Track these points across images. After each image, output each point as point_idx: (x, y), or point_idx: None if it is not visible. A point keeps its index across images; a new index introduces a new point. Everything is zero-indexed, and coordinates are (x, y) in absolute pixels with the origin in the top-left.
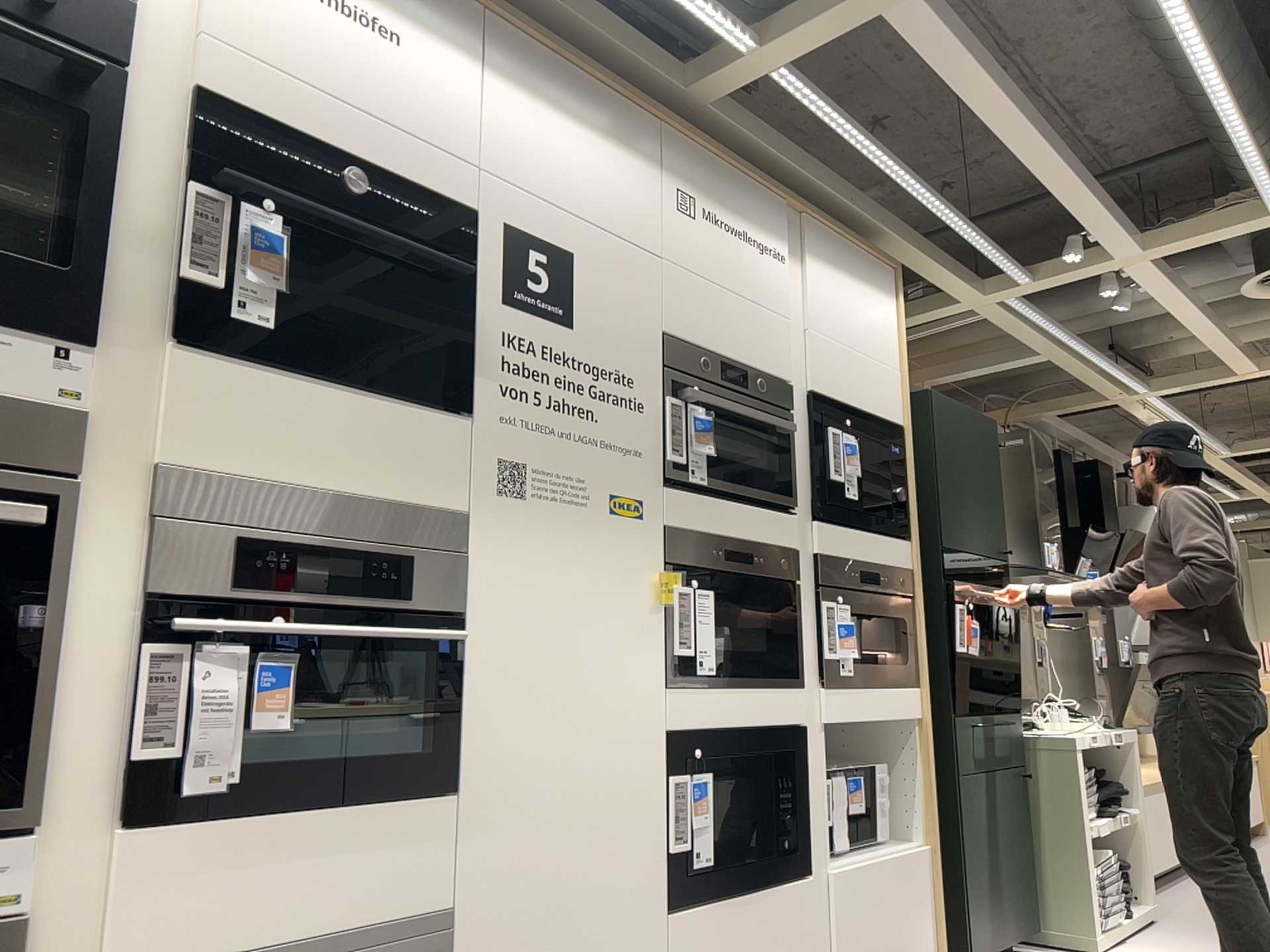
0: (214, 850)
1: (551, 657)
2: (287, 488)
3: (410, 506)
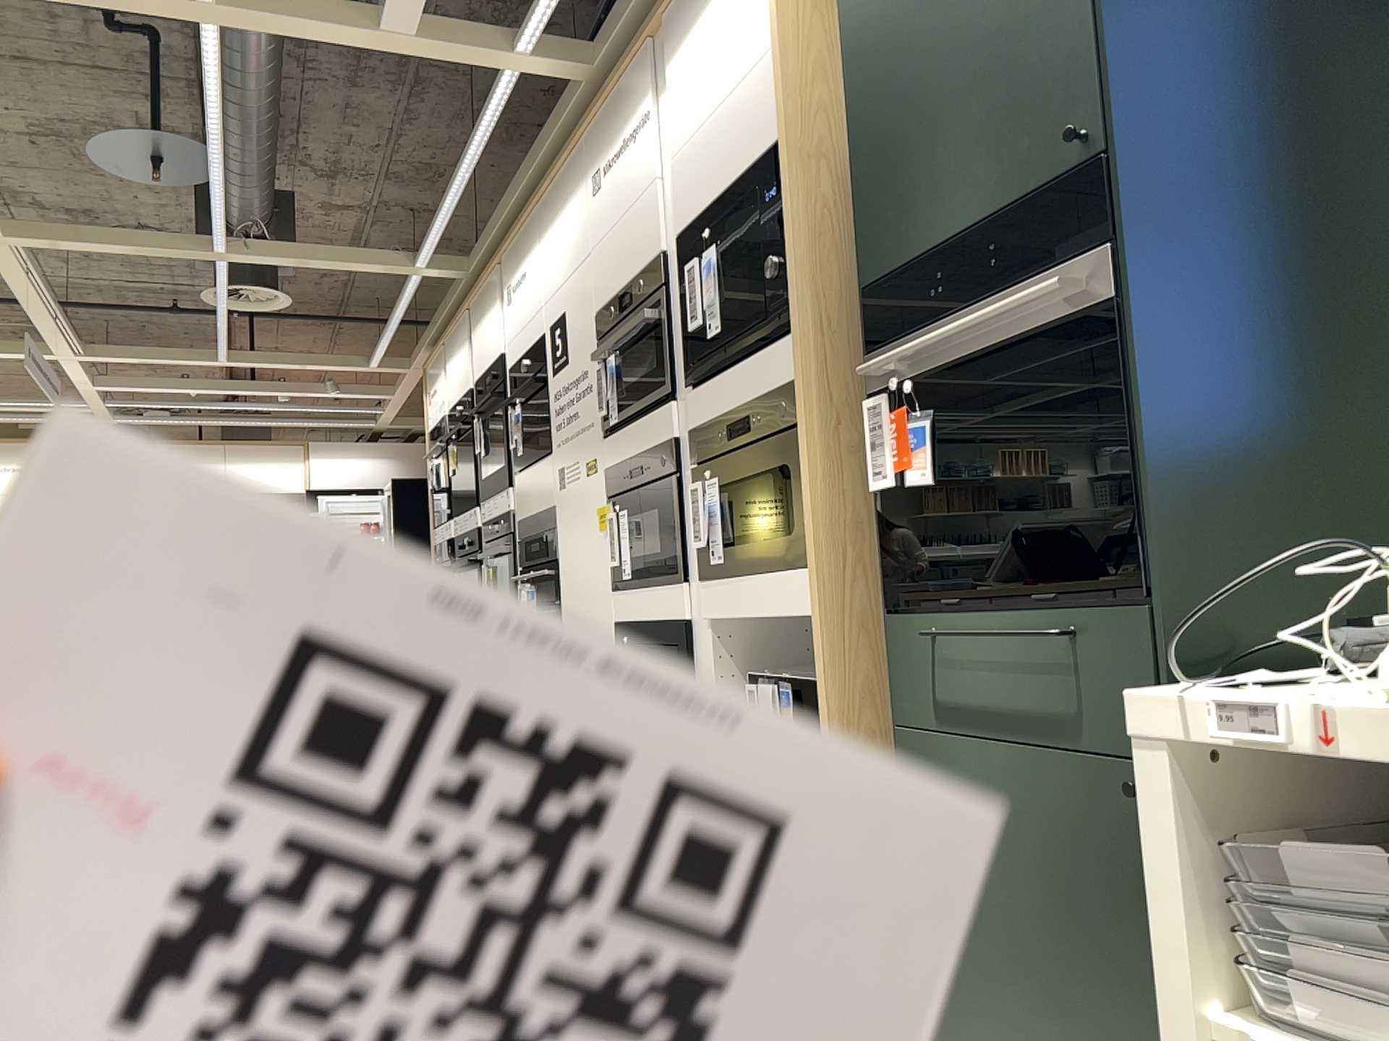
0: None
1: (576, 578)
2: (537, 516)
3: (552, 509)
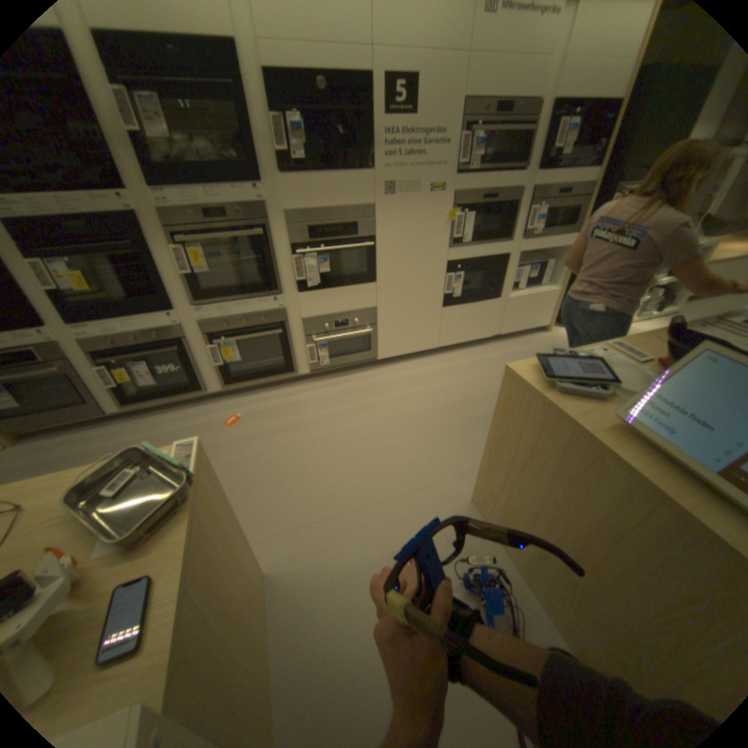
0: (317, 296)
1: (404, 244)
2: (319, 207)
3: (356, 205)
